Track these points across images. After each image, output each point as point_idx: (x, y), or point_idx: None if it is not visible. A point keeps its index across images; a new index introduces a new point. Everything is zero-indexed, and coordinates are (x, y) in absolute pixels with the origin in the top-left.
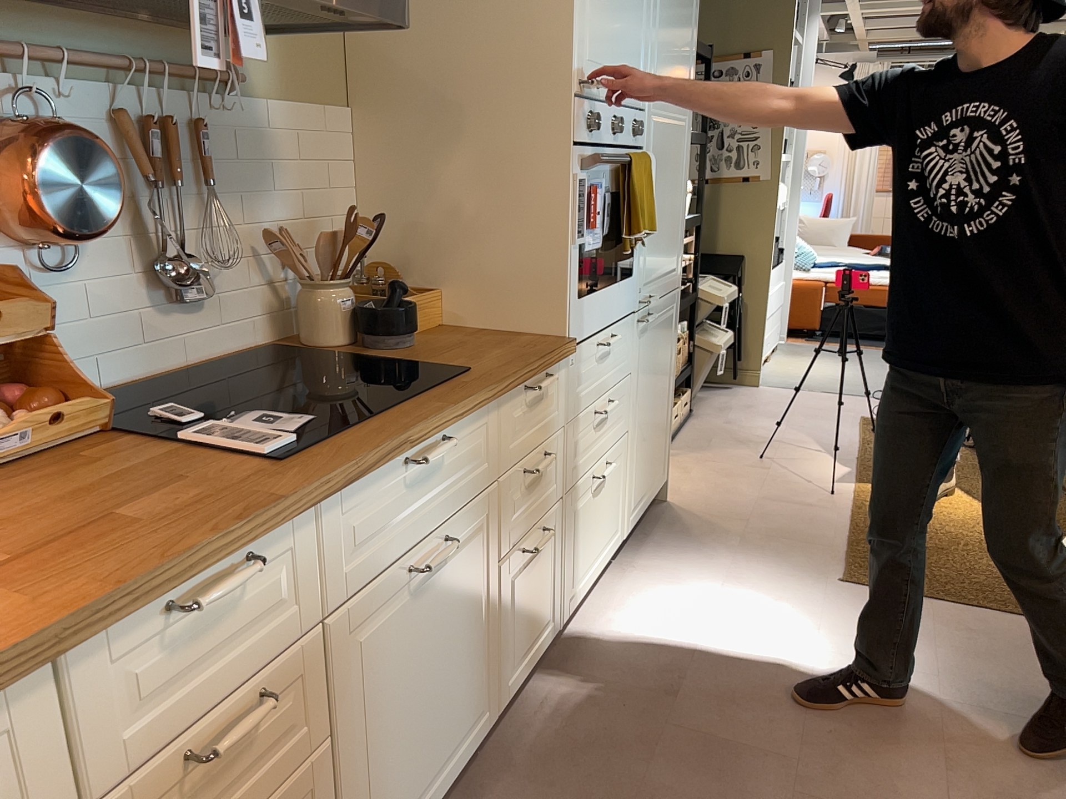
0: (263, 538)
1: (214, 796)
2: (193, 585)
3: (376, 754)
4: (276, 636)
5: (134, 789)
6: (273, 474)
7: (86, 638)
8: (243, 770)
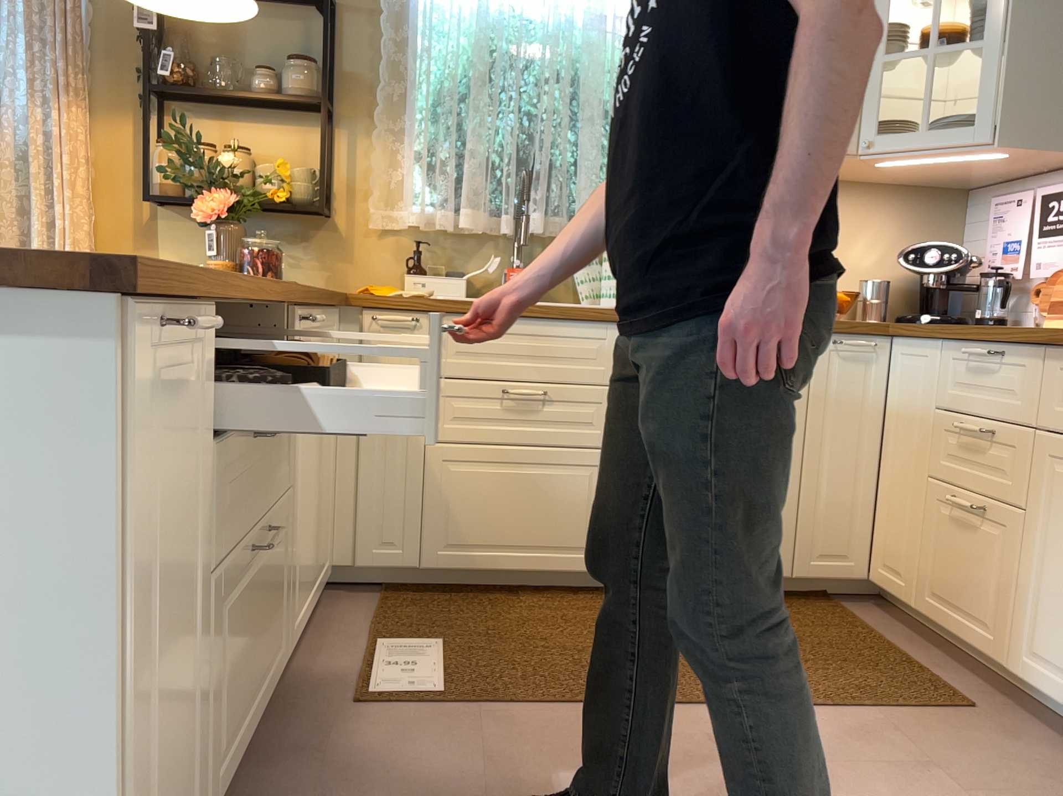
0: (1007, 345)
1: (971, 462)
2: (983, 349)
3: (1057, 579)
4: (1012, 411)
5: (951, 419)
6: (1057, 330)
7: (944, 338)
8: (984, 466)
